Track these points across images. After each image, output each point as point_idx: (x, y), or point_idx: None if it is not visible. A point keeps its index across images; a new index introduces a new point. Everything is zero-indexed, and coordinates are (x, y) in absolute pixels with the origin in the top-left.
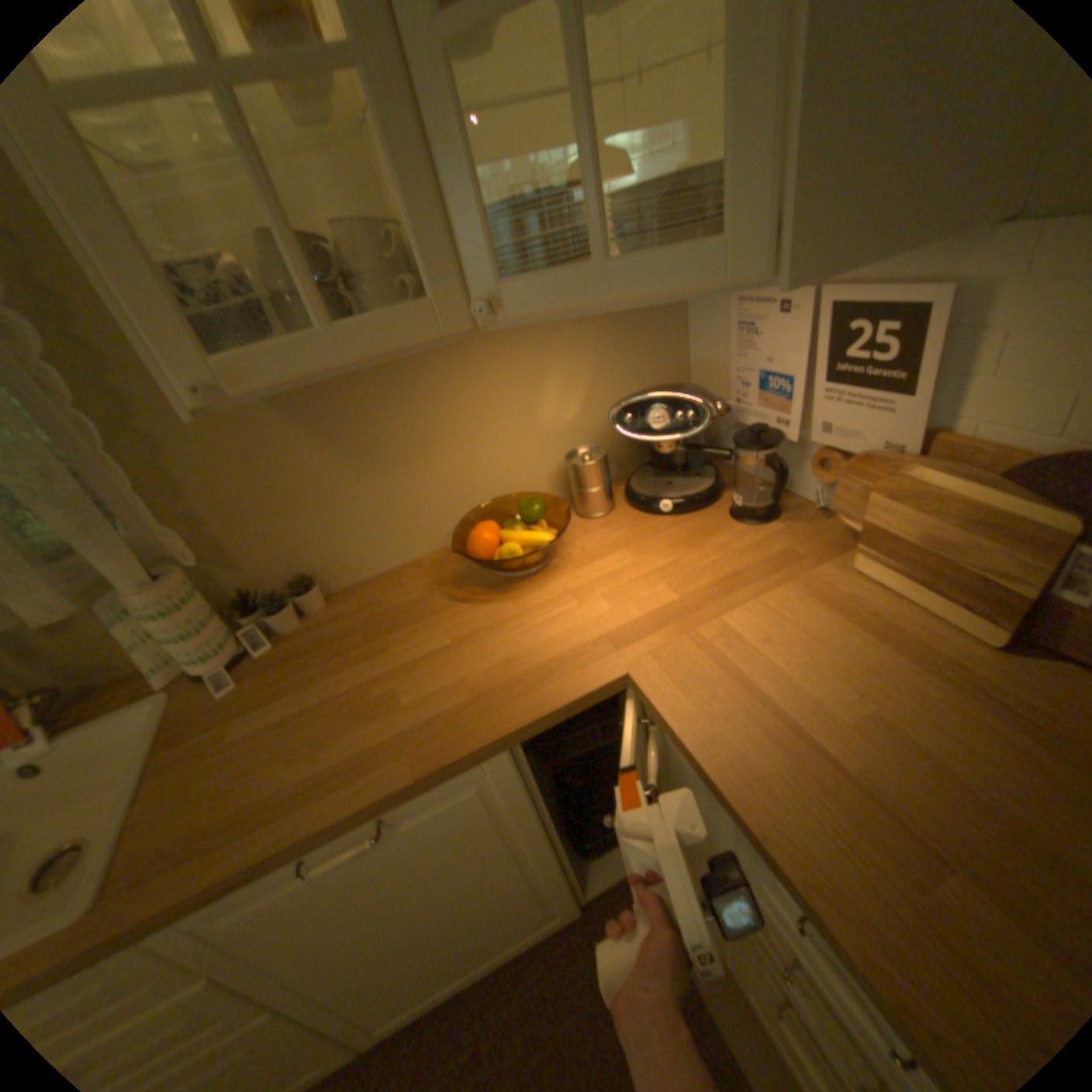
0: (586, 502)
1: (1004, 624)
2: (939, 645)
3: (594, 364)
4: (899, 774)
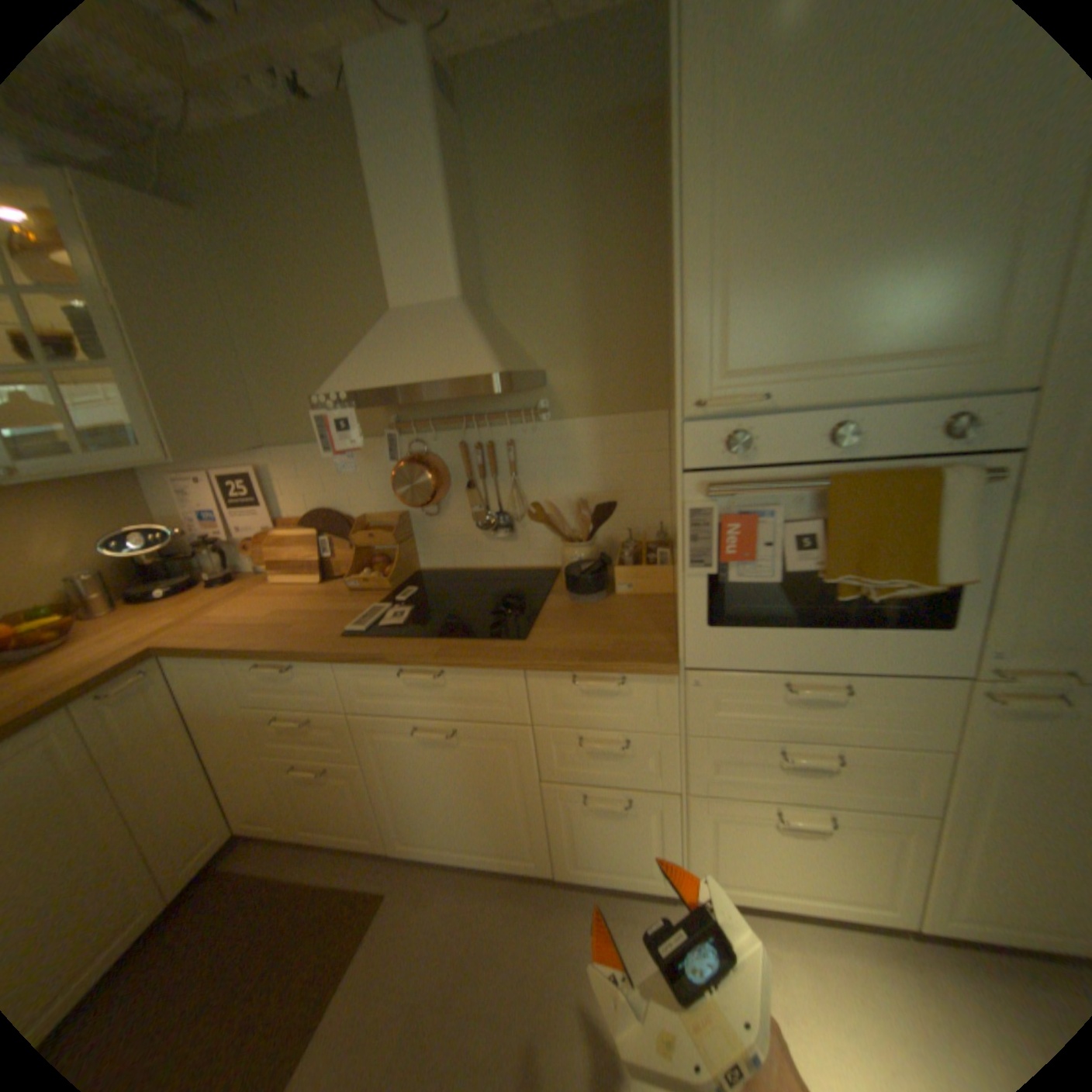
0: (90, 606)
1: (317, 573)
2: (300, 590)
3: (75, 523)
4: (280, 618)
